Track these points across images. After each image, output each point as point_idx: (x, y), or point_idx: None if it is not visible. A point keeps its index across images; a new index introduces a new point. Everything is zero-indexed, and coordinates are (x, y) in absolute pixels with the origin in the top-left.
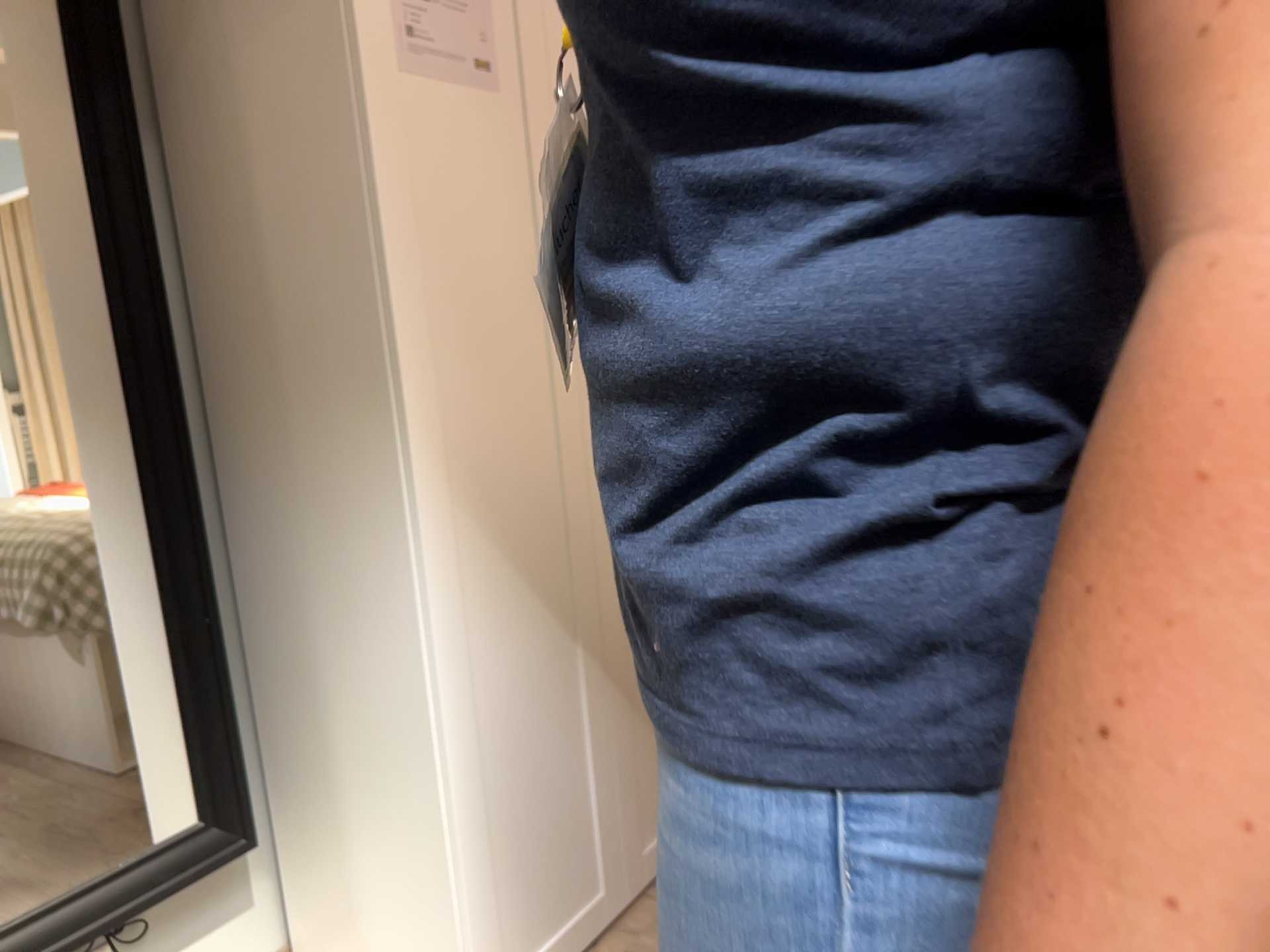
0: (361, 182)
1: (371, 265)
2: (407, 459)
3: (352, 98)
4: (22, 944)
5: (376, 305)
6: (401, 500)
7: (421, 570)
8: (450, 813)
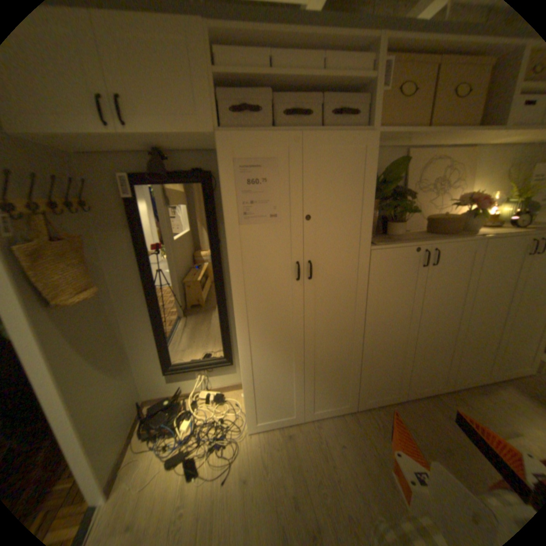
0: (229, 256)
1: (231, 275)
2: (239, 317)
3: (227, 237)
4: (192, 366)
5: (232, 284)
6: (236, 325)
7: (242, 340)
8: (247, 388)
